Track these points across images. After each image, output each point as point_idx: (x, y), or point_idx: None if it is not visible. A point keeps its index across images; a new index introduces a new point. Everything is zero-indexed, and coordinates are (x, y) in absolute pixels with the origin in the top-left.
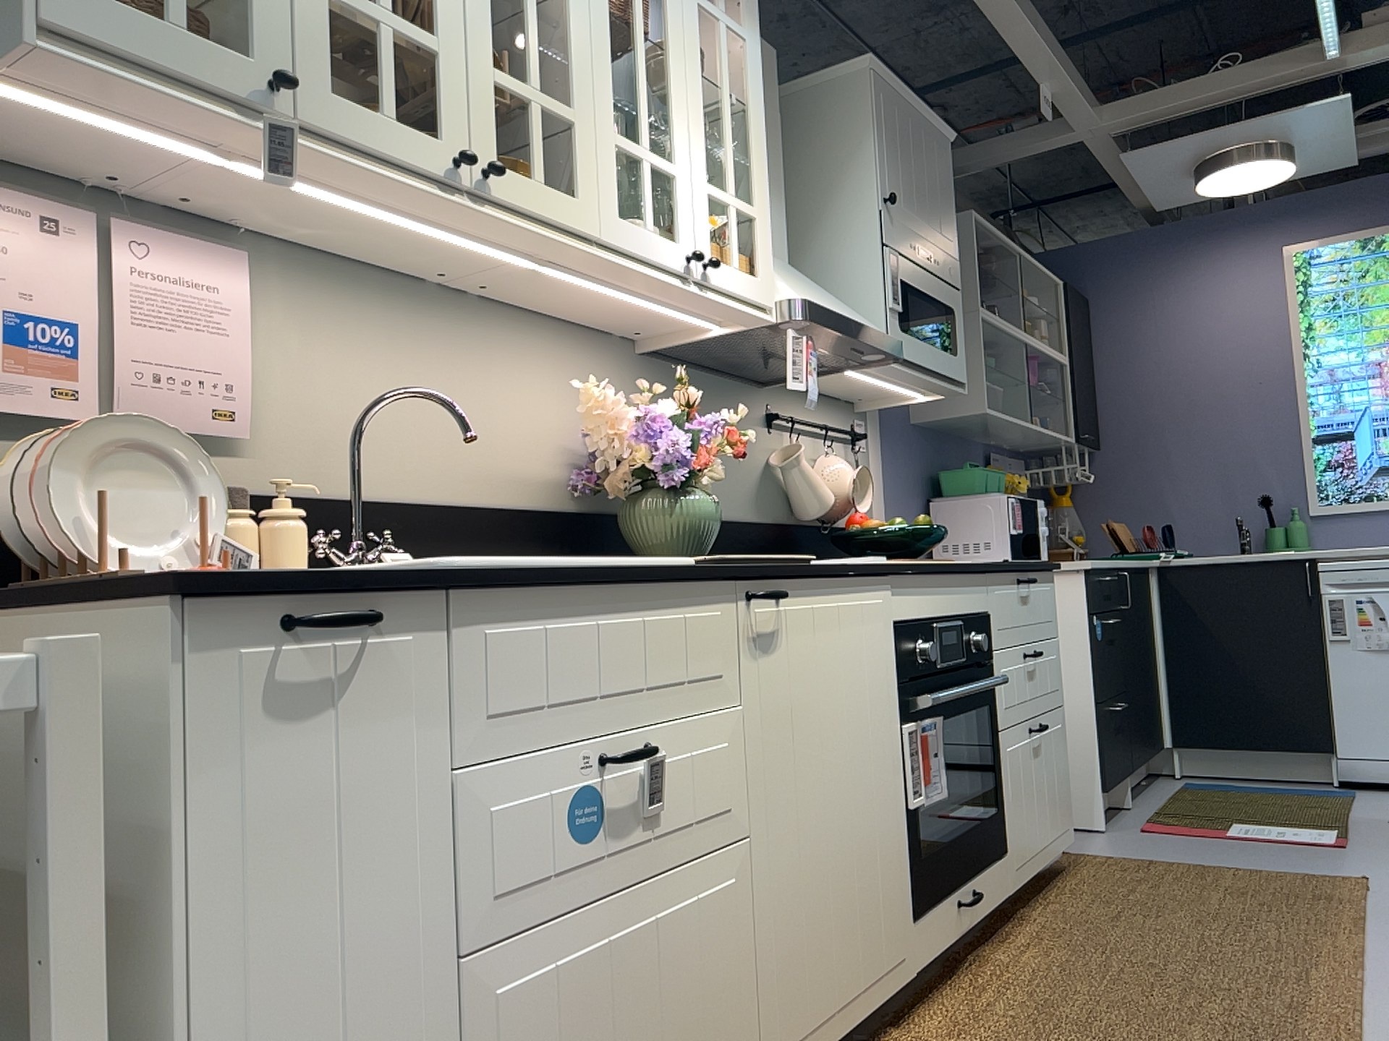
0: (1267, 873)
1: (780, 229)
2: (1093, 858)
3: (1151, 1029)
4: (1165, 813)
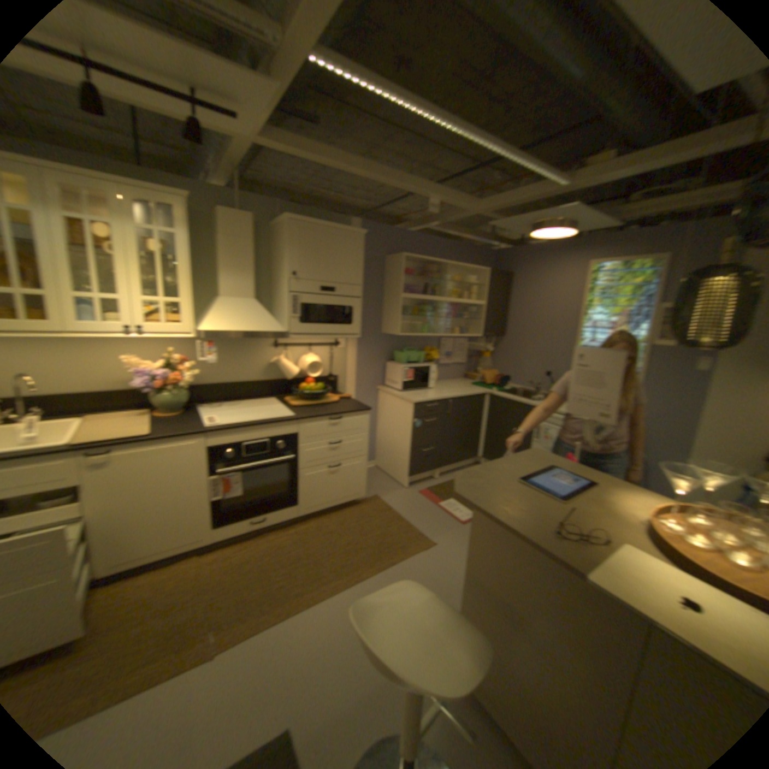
0: (411, 529)
1: (249, 286)
2: (377, 502)
3: (251, 585)
4: (440, 486)
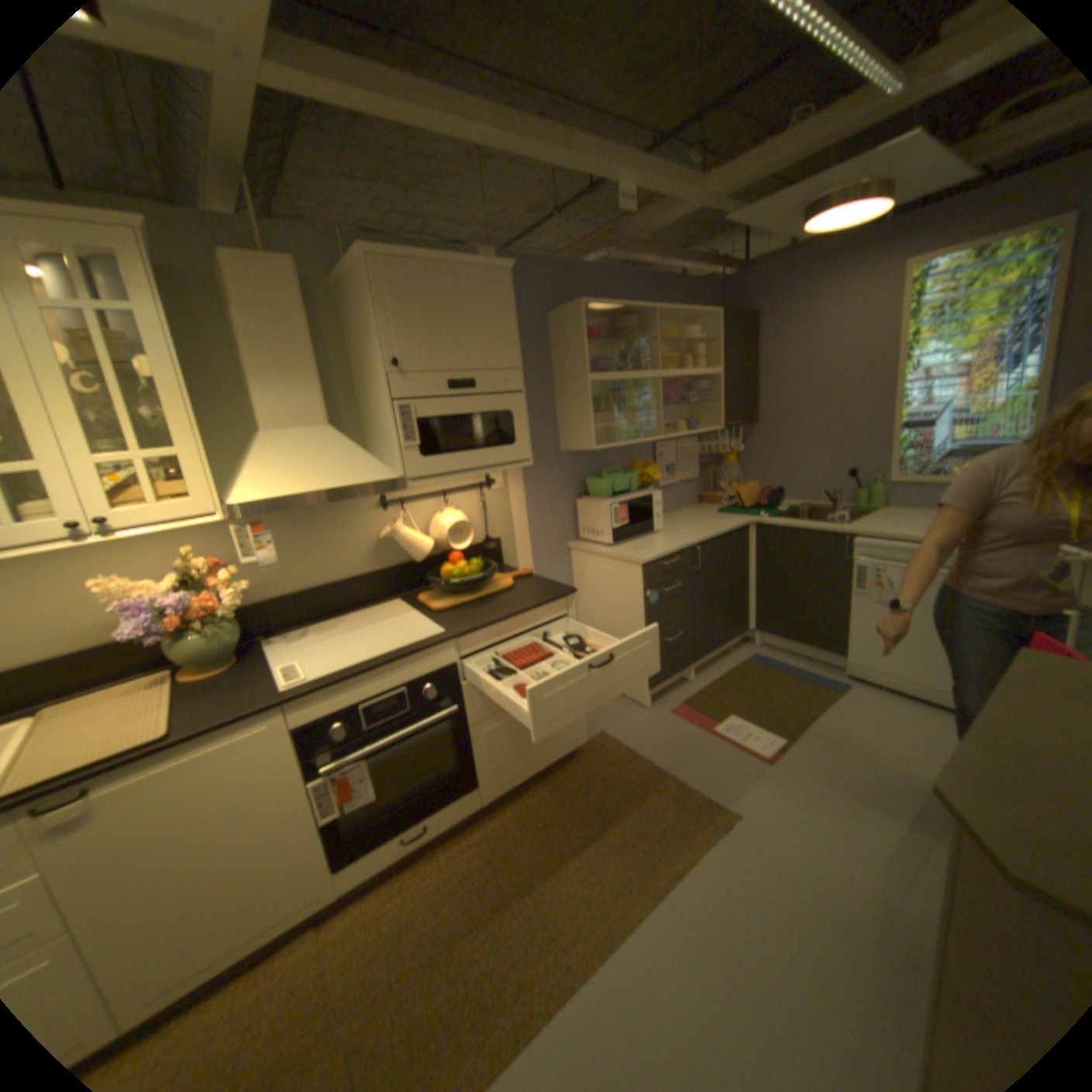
0: (683, 794)
1: (307, 404)
2: (605, 747)
3: (421, 985)
4: (701, 696)
